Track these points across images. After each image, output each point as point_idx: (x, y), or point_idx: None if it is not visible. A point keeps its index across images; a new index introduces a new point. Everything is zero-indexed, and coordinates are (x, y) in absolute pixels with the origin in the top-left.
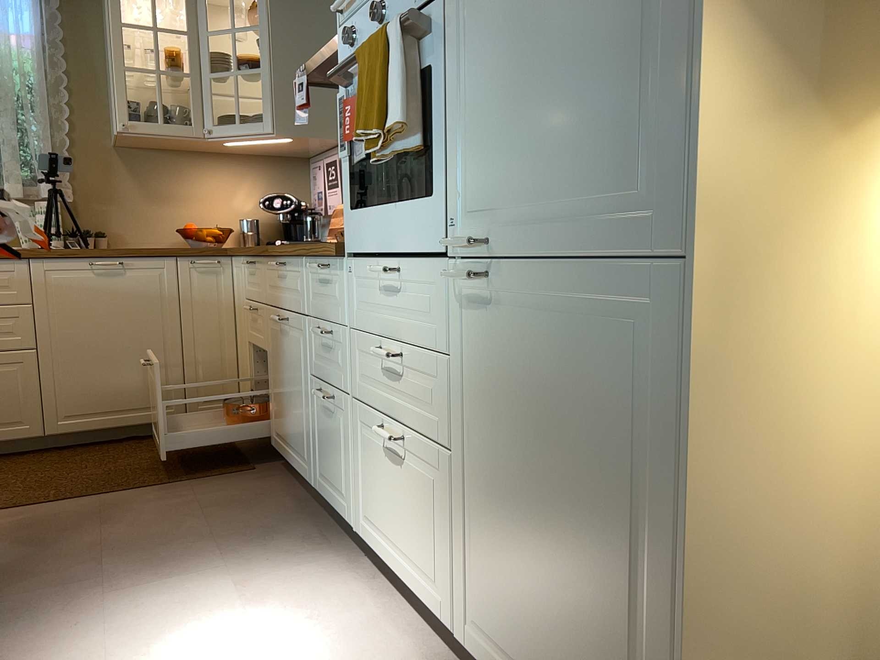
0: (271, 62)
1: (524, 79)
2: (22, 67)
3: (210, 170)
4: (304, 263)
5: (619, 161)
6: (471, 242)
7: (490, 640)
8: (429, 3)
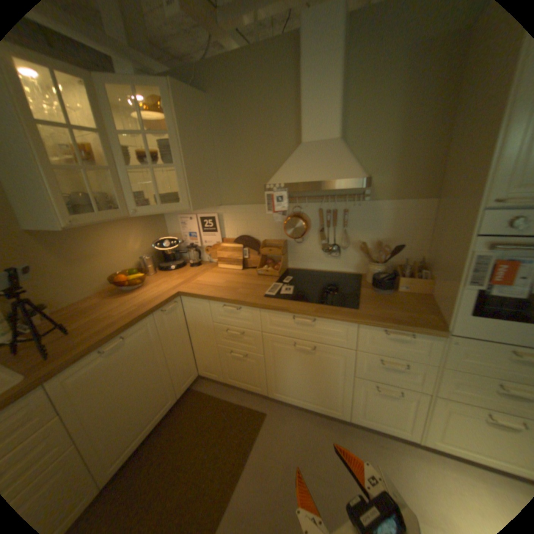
0: (183, 160)
1: None
2: None
3: (109, 230)
4: (359, 326)
5: None
6: None
7: None
8: None
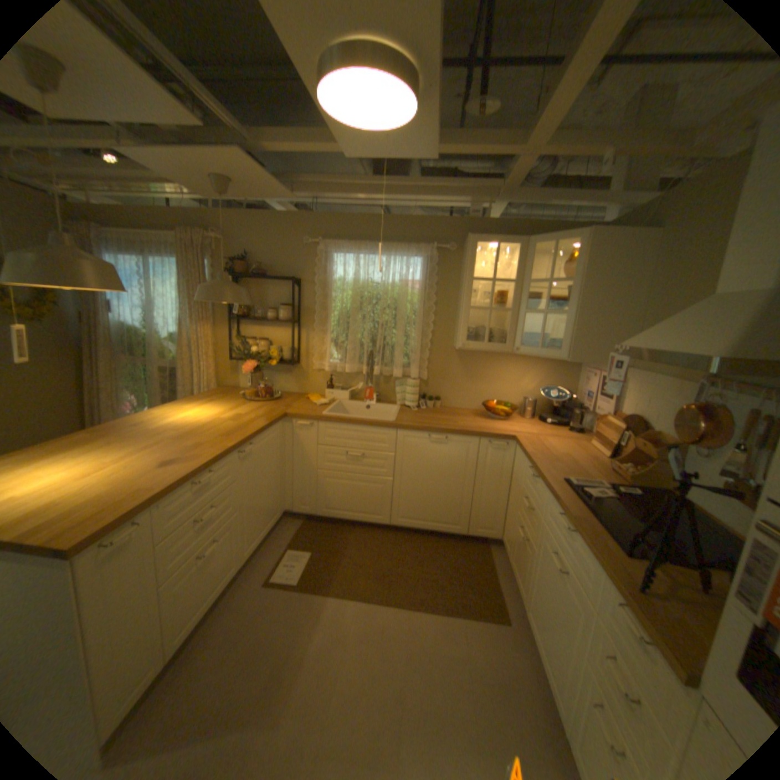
0: (579, 307)
1: None
2: (412, 301)
3: (510, 363)
4: (606, 574)
5: None
6: None
7: None
8: None
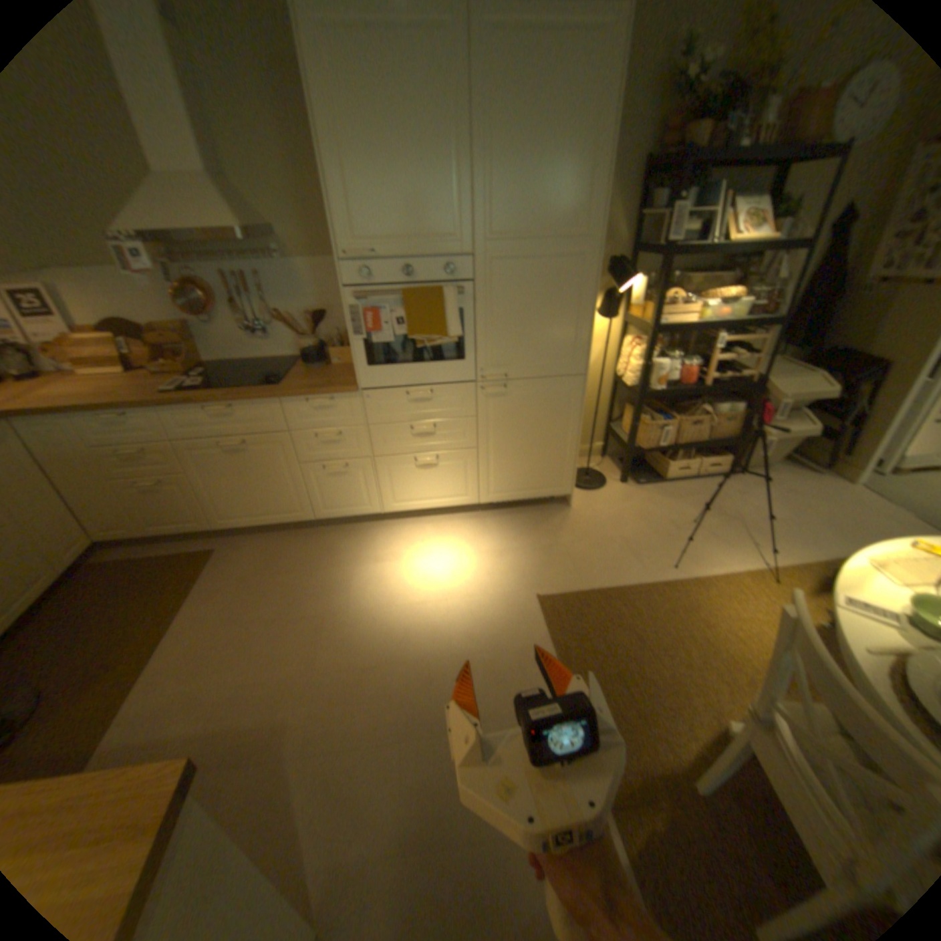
0: None
1: (522, 326)
2: None
3: None
4: (281, 403)
5: (561, 354)
6: (501, 379)
7: (498, 493)
8: (455, 282)
